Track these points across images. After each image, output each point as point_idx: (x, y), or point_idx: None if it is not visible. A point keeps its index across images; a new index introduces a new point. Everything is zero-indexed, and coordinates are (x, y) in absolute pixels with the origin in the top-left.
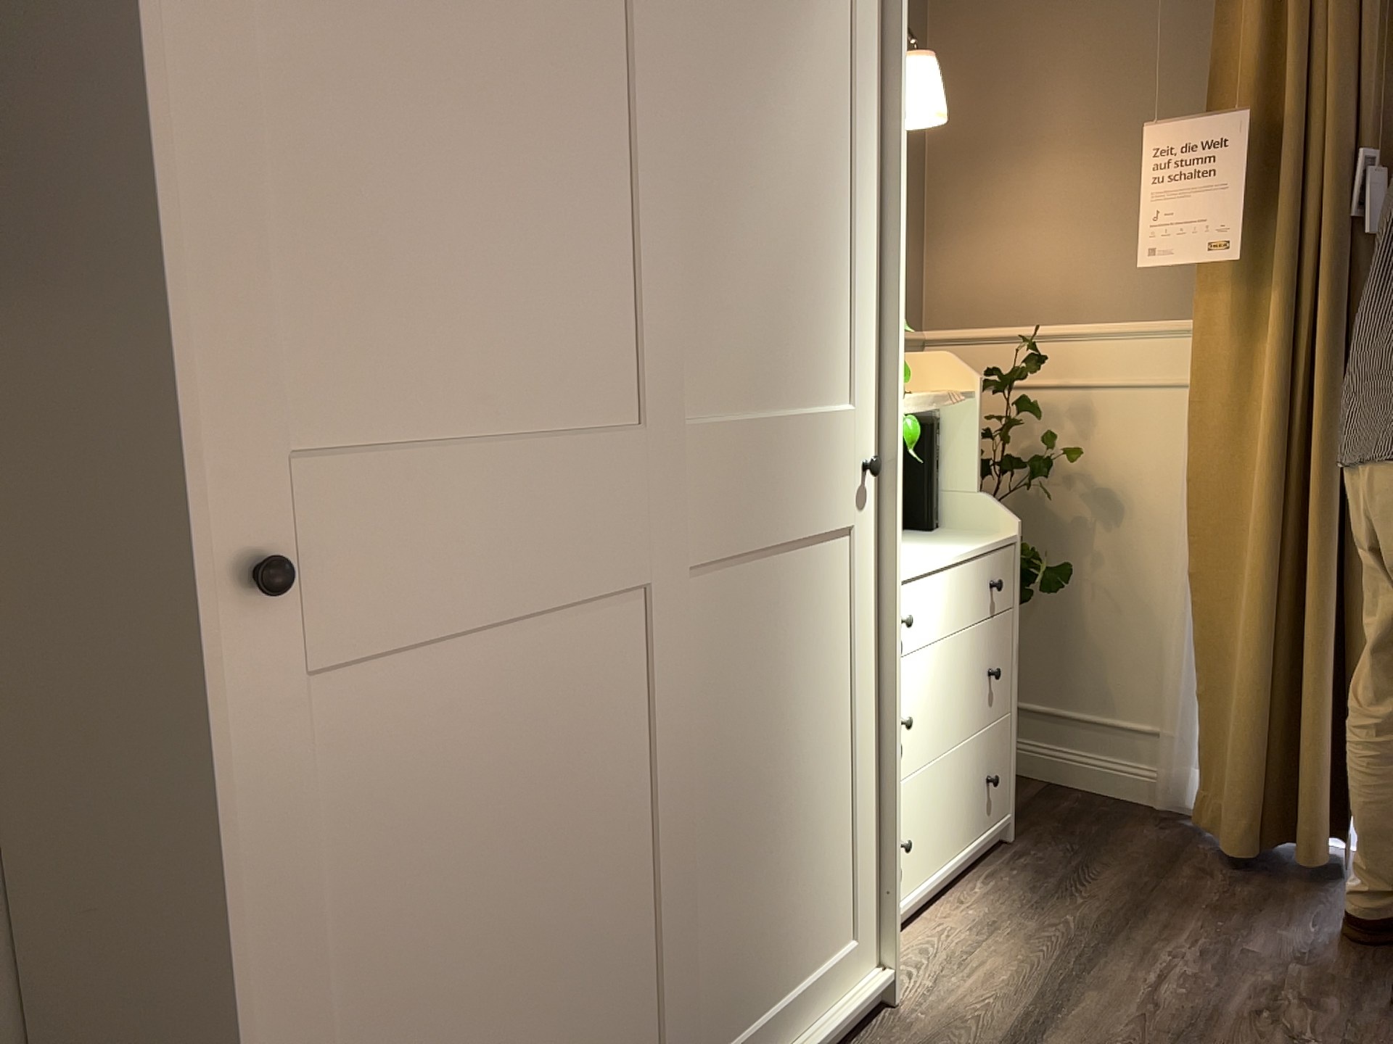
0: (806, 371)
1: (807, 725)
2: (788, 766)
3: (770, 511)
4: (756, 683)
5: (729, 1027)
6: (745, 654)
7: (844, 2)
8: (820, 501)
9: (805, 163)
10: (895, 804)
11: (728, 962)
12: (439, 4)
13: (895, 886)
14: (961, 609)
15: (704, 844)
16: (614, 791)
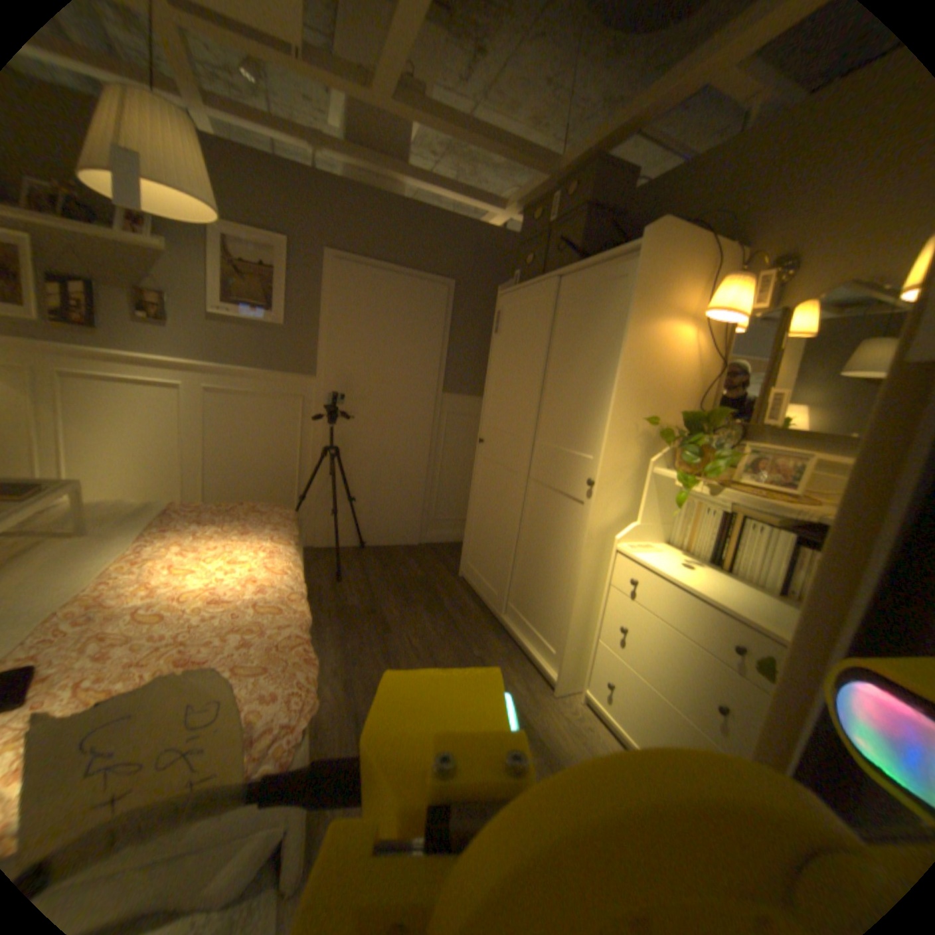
0: (576, 439)
1: (554, 553)
2: (546, 558)
3: (553, 476)
4: (542, 523)
5: (519, 606)
6: (541, 512)
7: (617, 308)
8: (571, 484)
9: (588, 371)
10: (571, 619)
11: (522, 589)
12: (511, 359)
13: (564, 650)
14: (693, 624)
15: (523, 550)
16: (505, 511)
